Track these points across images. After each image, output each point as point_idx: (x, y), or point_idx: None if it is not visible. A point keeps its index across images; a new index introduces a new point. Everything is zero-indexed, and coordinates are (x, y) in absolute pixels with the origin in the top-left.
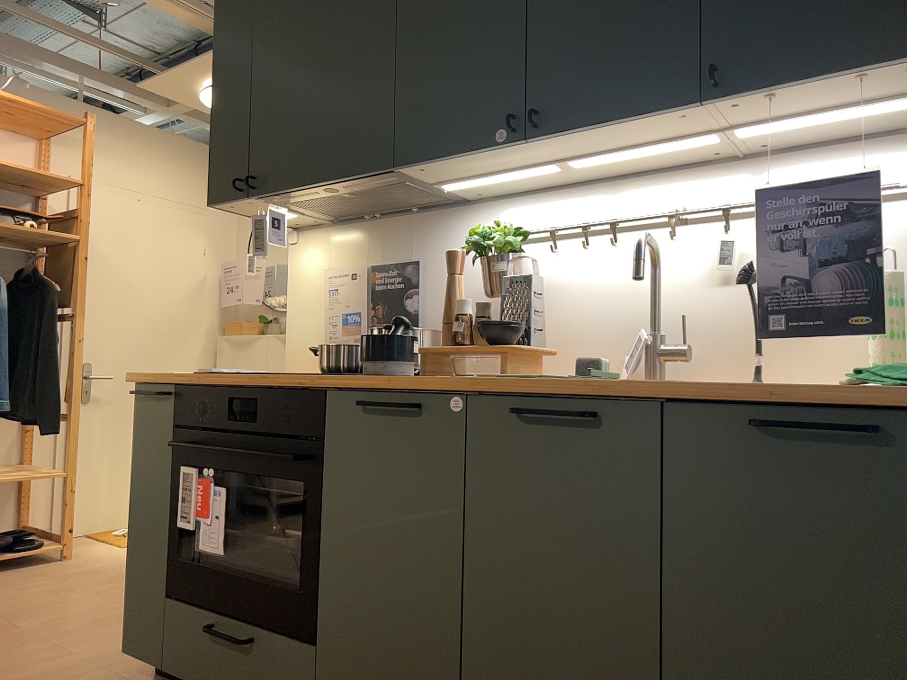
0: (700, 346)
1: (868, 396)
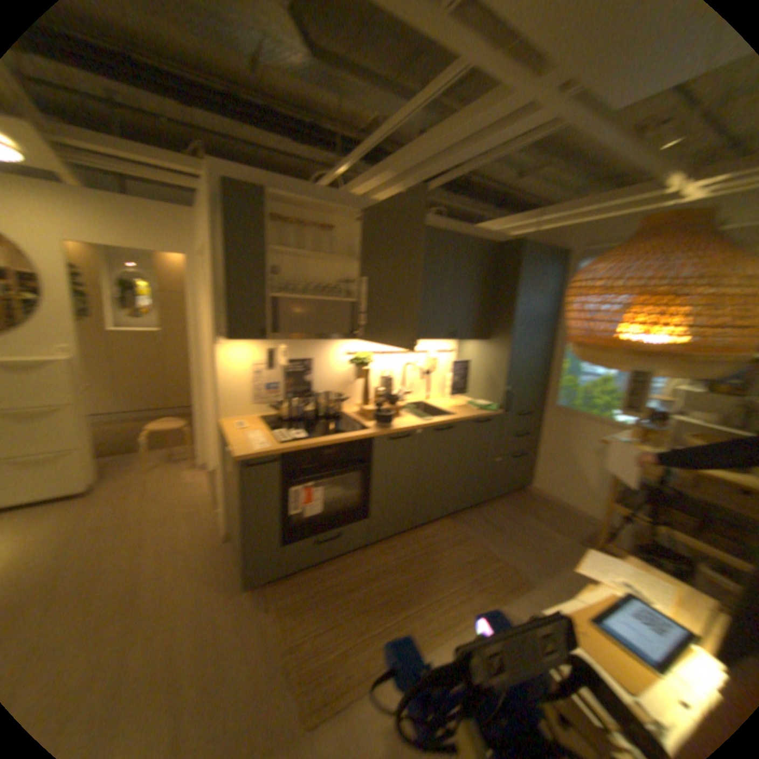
0: (408, 388)
1: (489, 414)
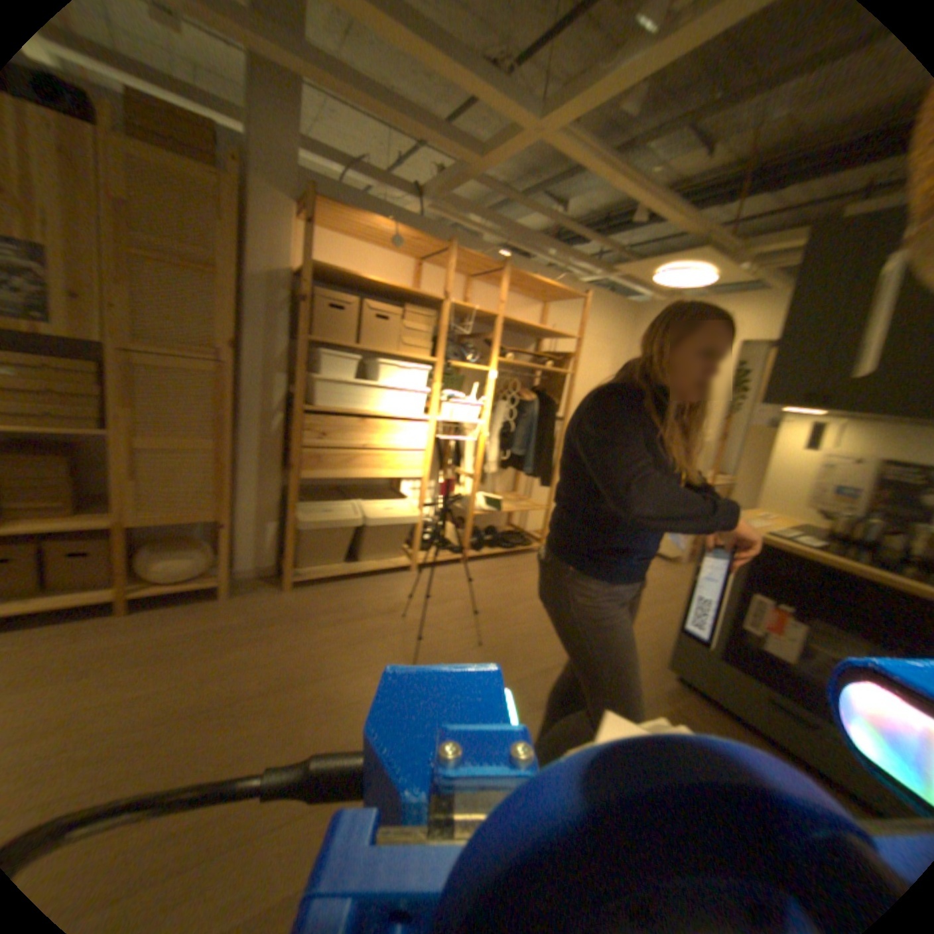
0: None
1: None
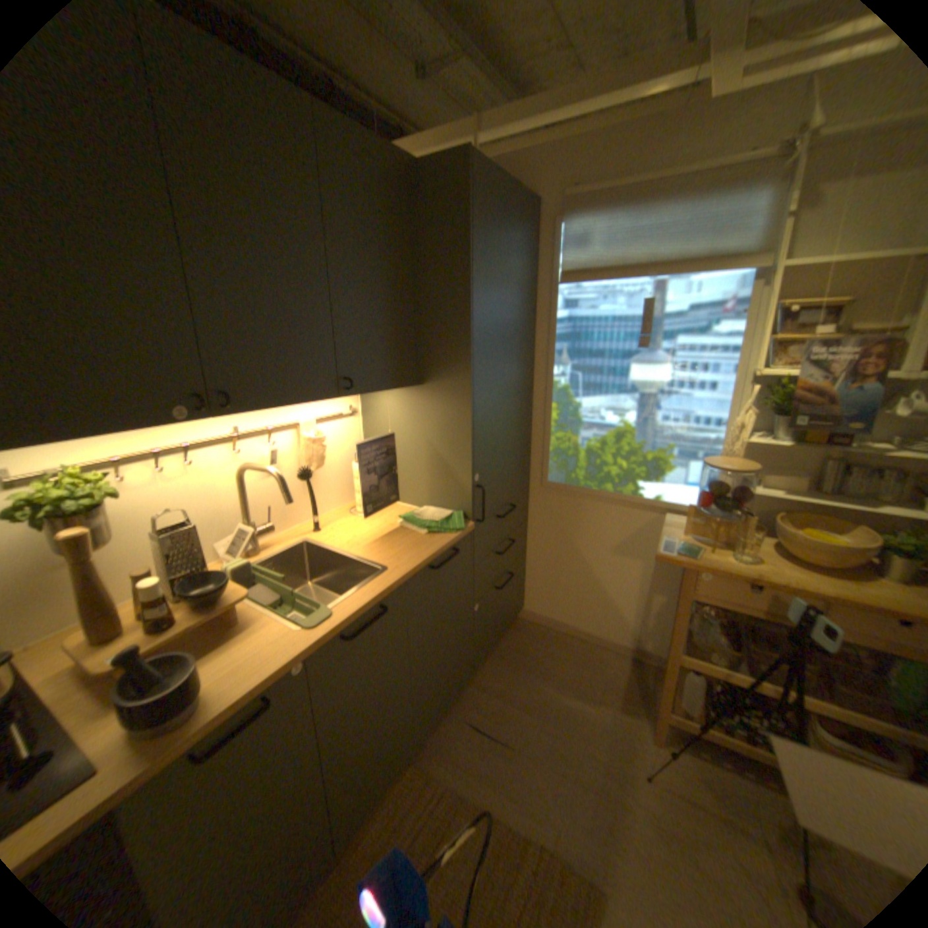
0: (263, 518)
1: (449, 540)
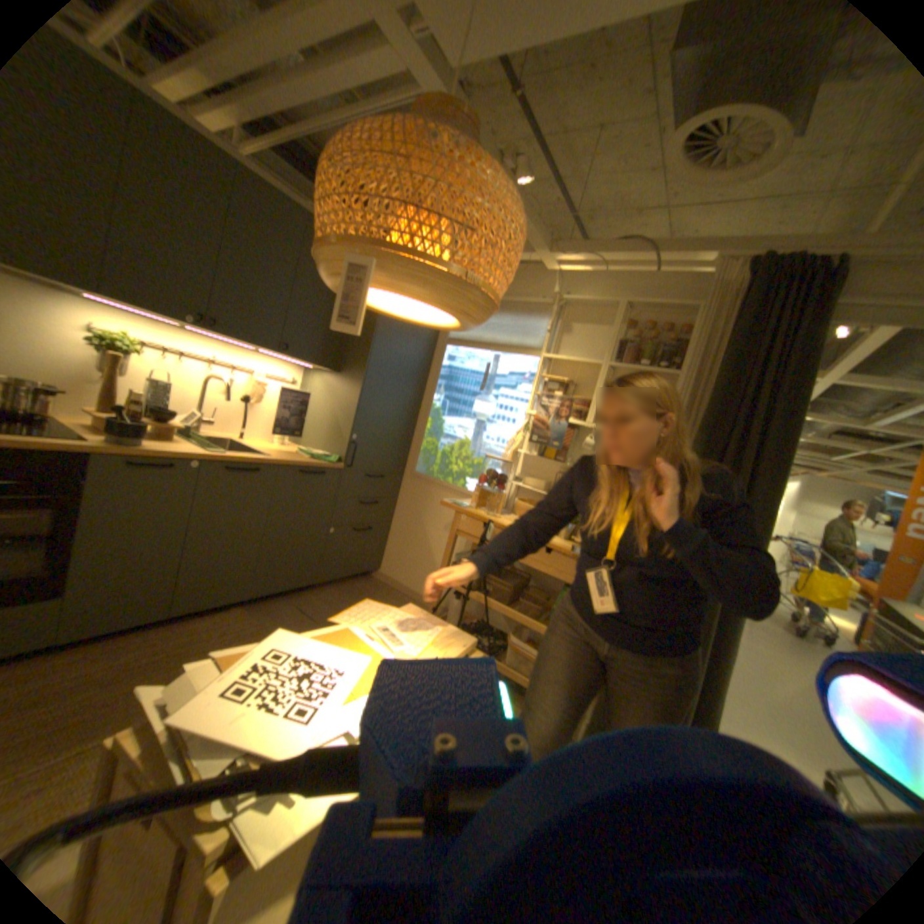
0: (209, 416)
1: (321, 463)
